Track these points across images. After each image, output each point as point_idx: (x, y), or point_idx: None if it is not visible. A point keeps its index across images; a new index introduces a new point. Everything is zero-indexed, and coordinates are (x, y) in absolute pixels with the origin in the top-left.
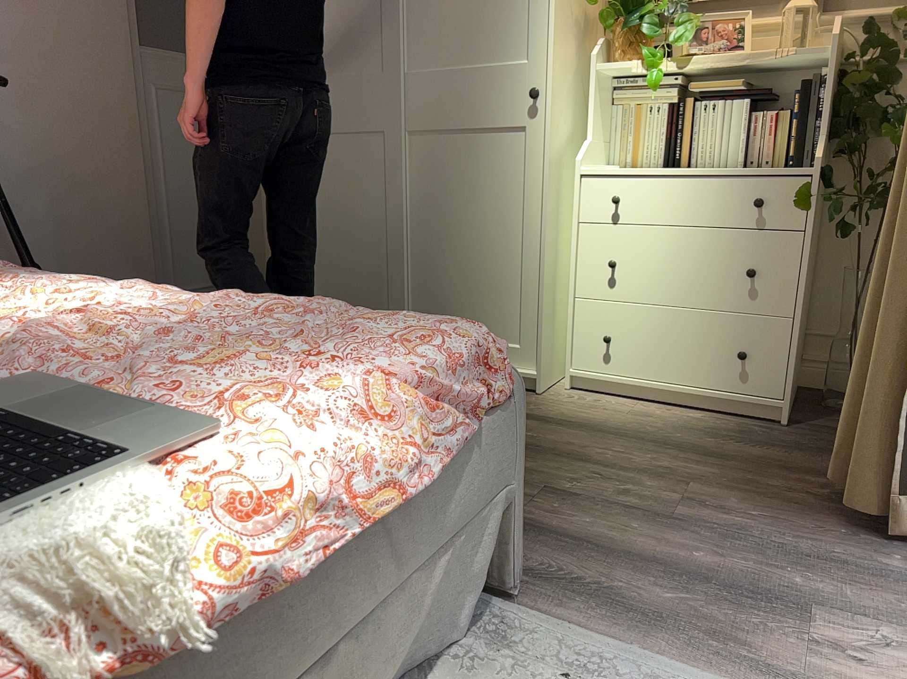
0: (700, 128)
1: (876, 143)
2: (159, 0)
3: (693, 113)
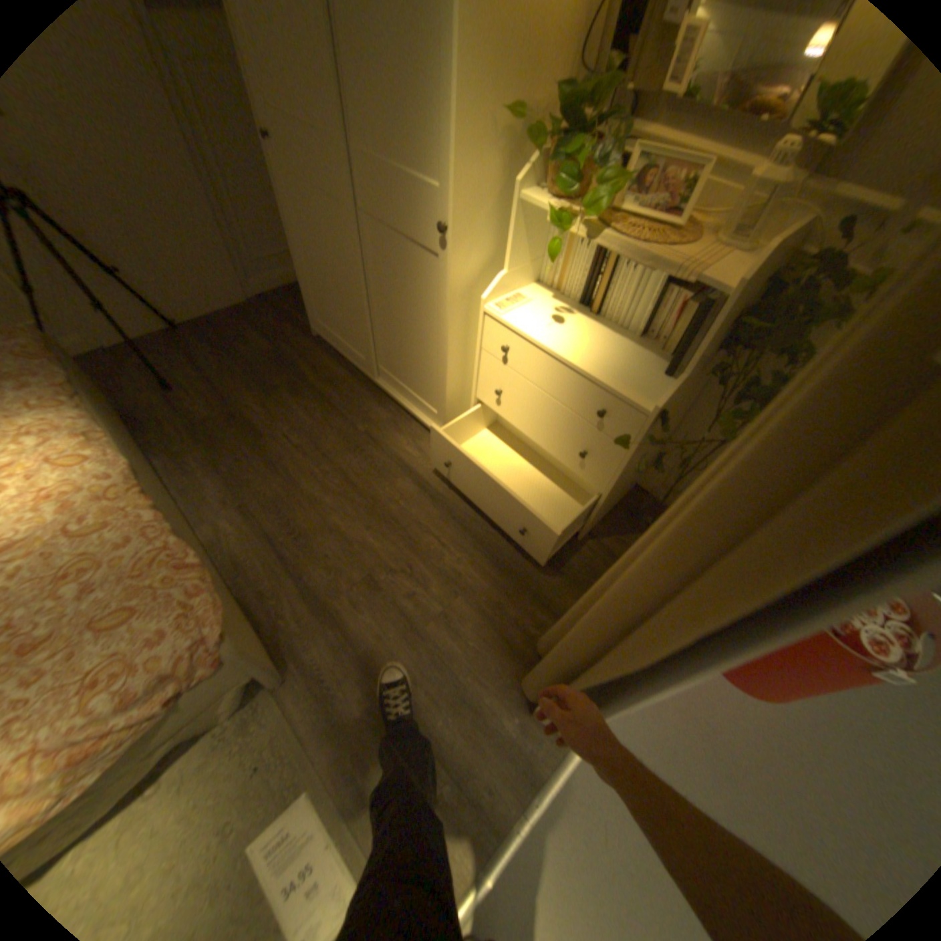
0: (618, 280)
1: (777, 355)
2: None
3: (616, 263)
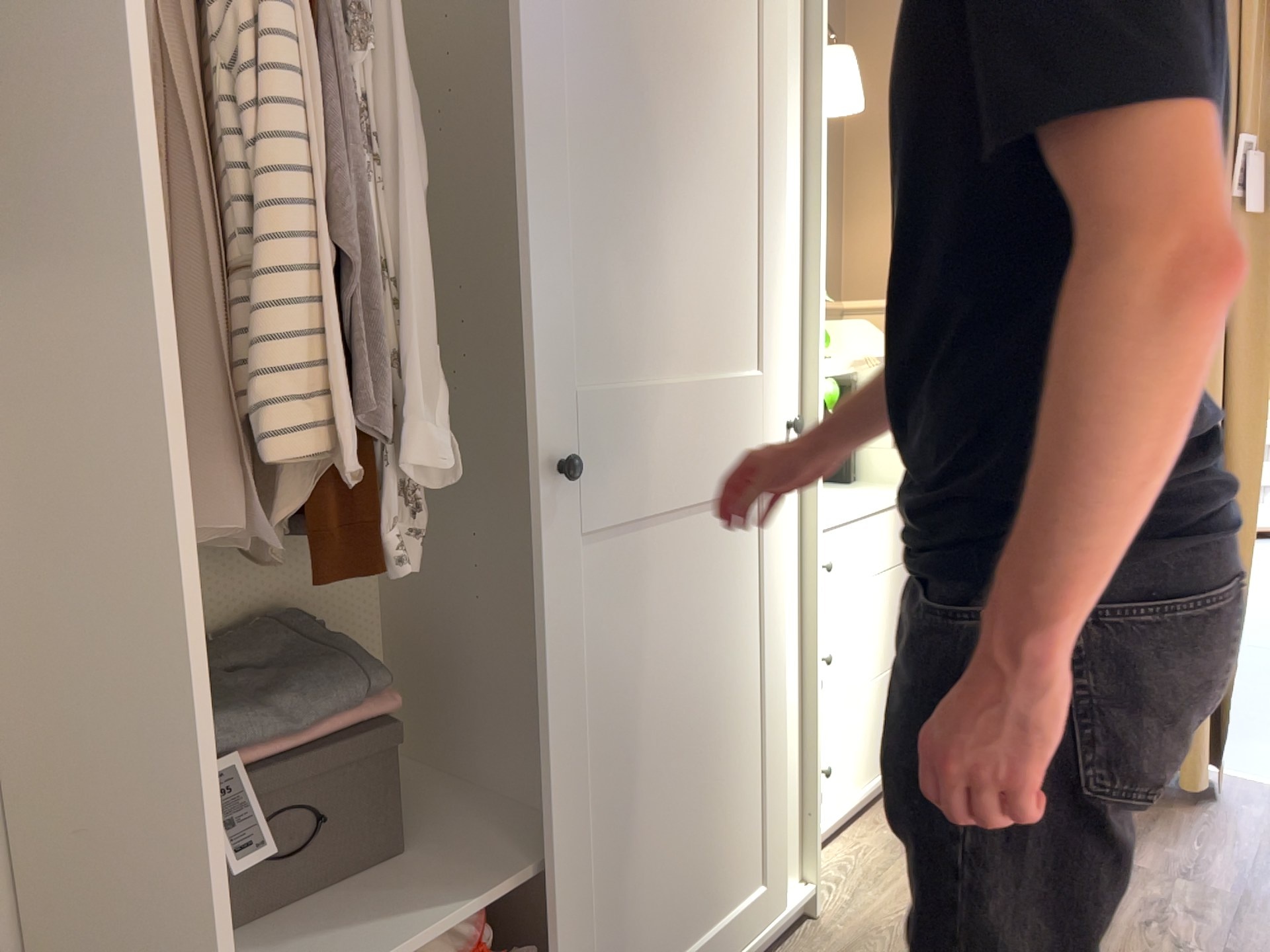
0: None
1: None
2: None
3: None
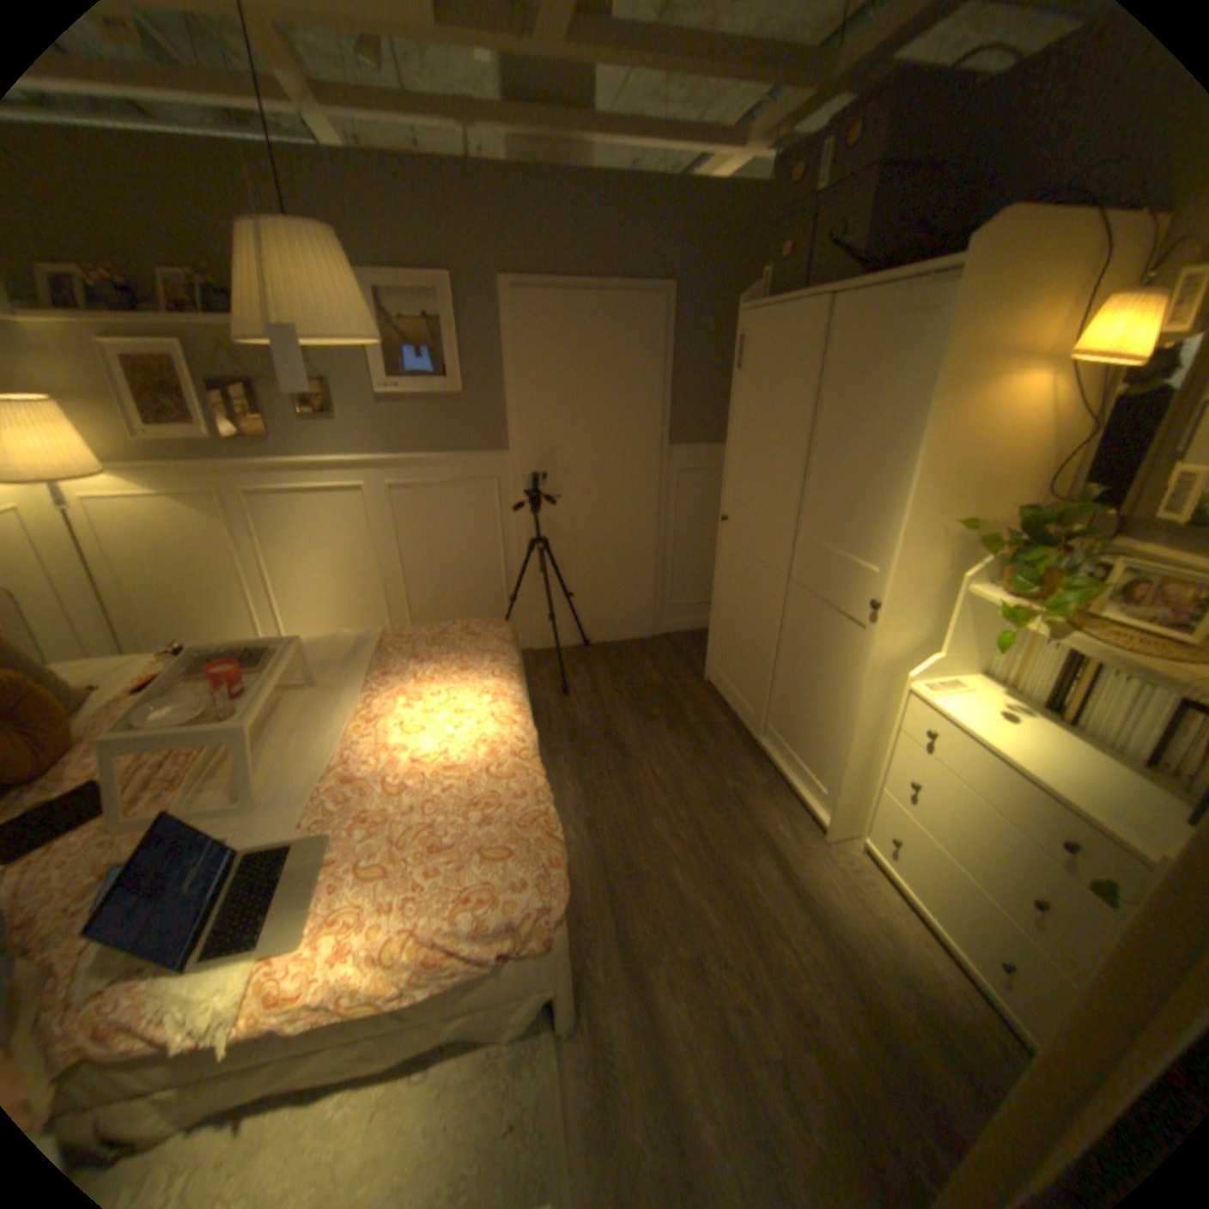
0: (1105, 691)
1: None
2: (689, 408)
3: (1100, 670)
